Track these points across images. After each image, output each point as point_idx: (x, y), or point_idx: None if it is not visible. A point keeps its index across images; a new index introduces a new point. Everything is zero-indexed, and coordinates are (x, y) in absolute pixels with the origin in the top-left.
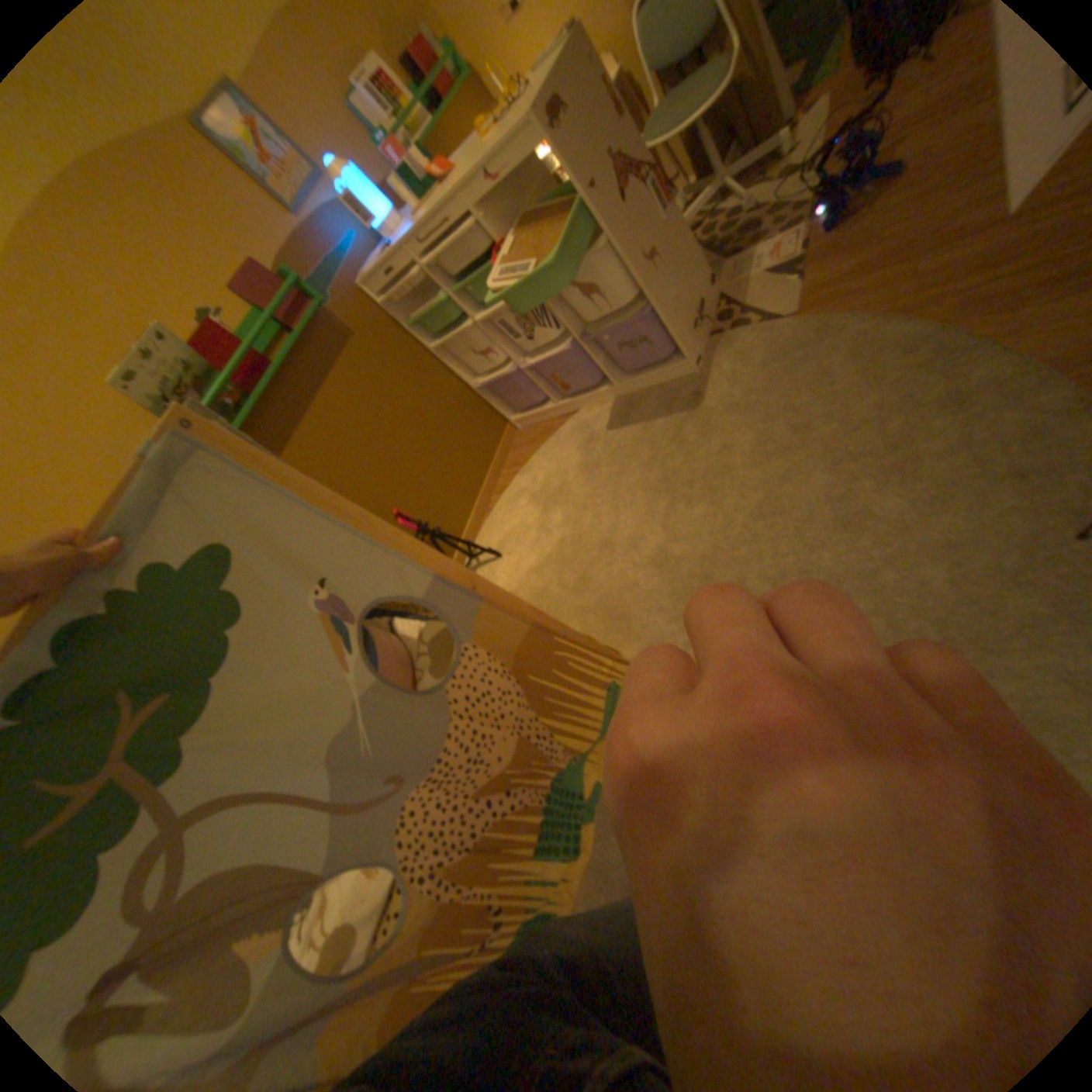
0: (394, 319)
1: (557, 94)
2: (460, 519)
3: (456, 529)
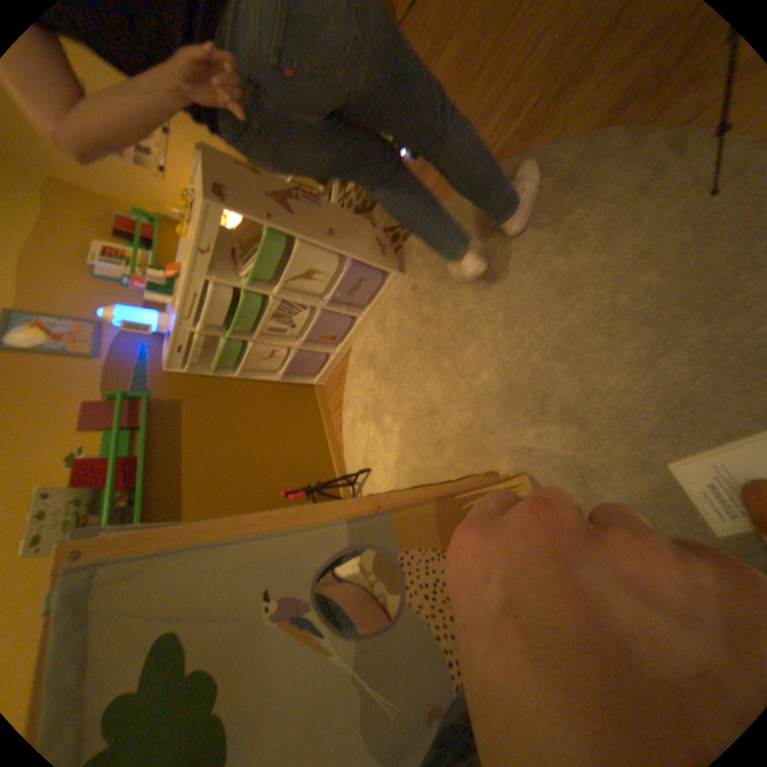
0: (202, 376)
1: (214, 184)
2: (327, 466)
3: (329, 474)
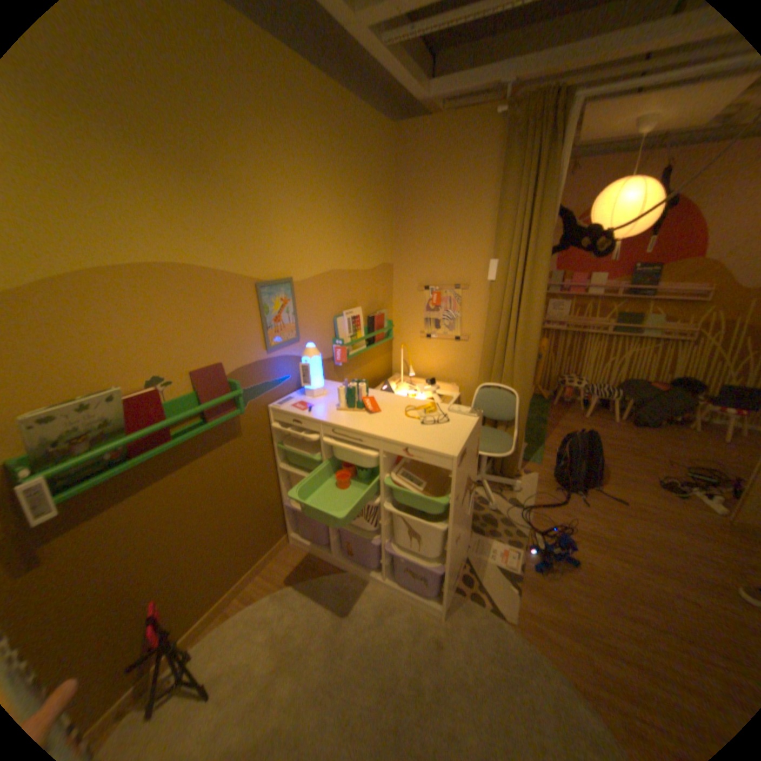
0: (271, 436)
1: (466, 449)
2: (194, 616)
3: (184, 626)
